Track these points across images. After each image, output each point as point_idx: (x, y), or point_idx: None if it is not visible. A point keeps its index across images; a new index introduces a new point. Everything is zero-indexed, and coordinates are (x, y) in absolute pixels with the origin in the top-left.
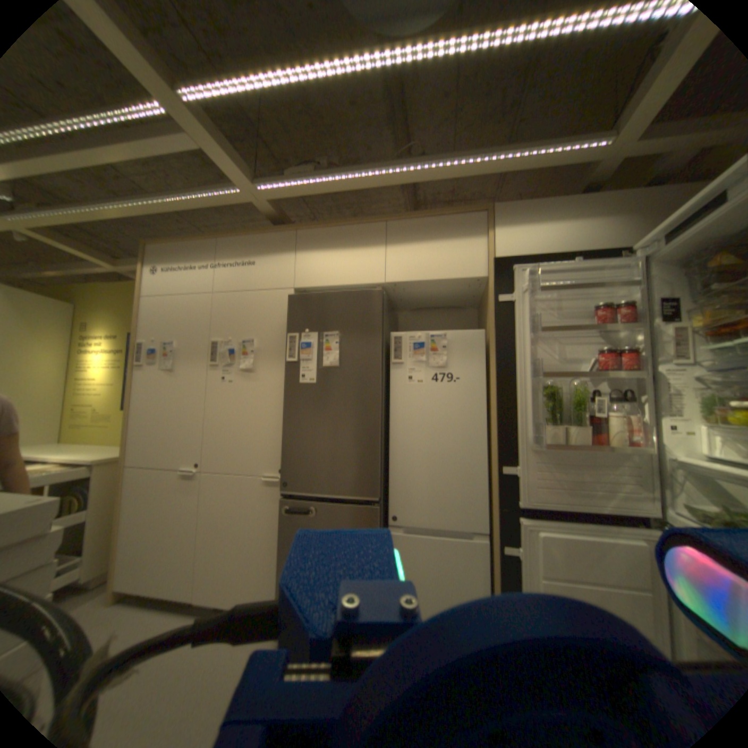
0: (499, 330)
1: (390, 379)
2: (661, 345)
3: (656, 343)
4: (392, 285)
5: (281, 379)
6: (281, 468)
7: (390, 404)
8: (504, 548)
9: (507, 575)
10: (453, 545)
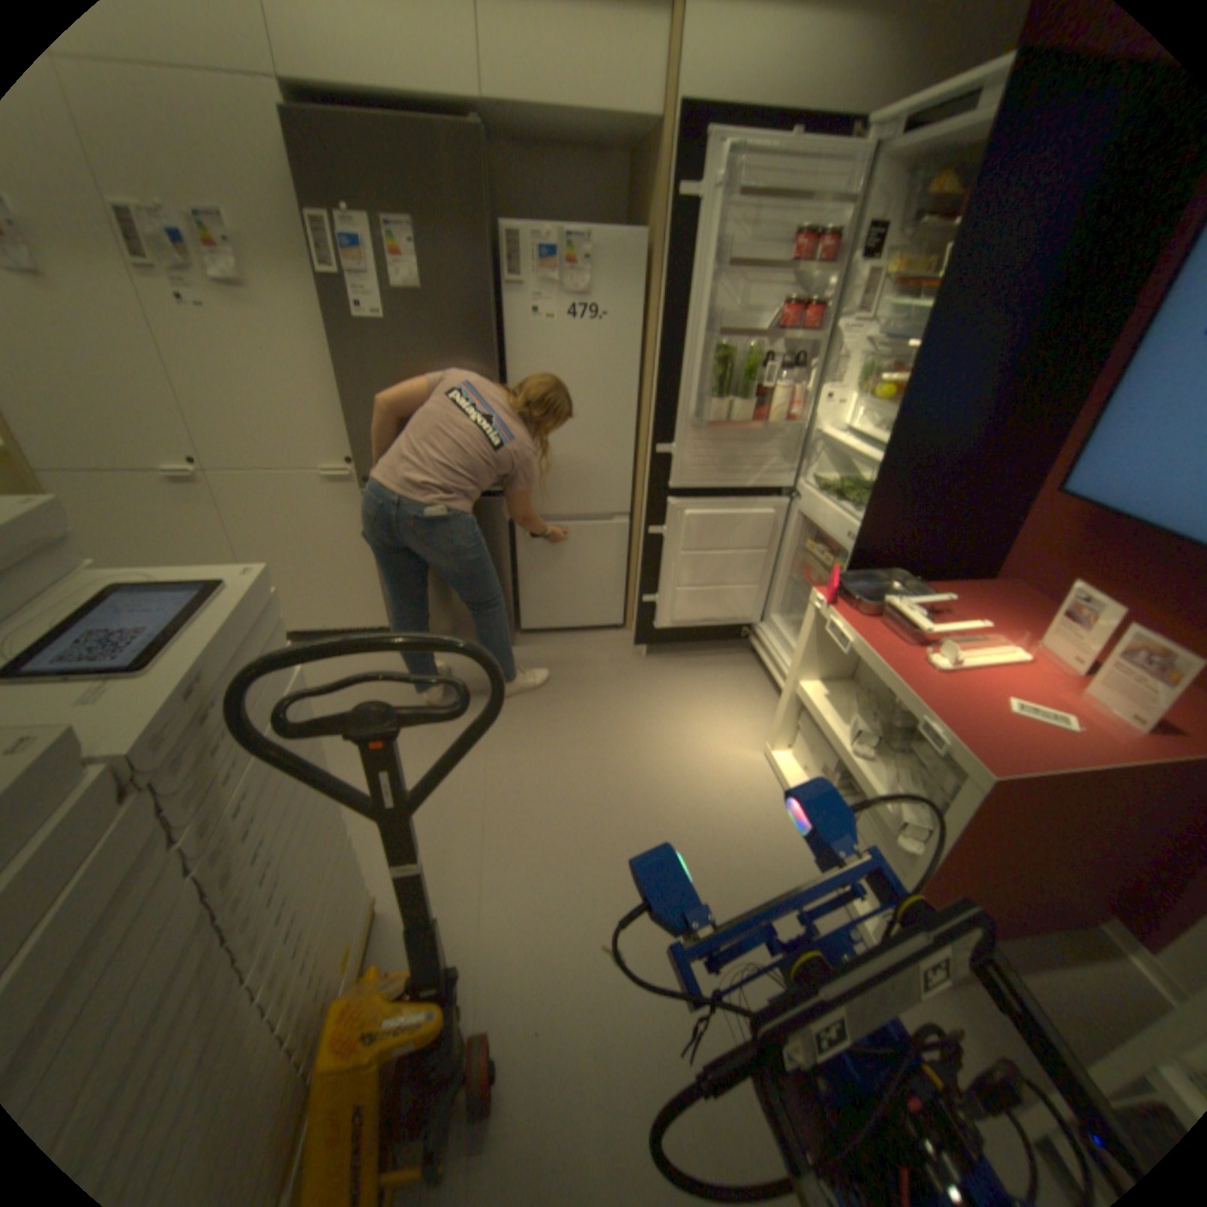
0: (672, 240)
1: (504, 311)
2: (853, 283)
3: (849, 280)
4: (495, 106)
5: (308, 304)
6: (348, 457)
7: (506, 354)
8: (645, 528)
9: (649, 553)
10: (591, 530)
